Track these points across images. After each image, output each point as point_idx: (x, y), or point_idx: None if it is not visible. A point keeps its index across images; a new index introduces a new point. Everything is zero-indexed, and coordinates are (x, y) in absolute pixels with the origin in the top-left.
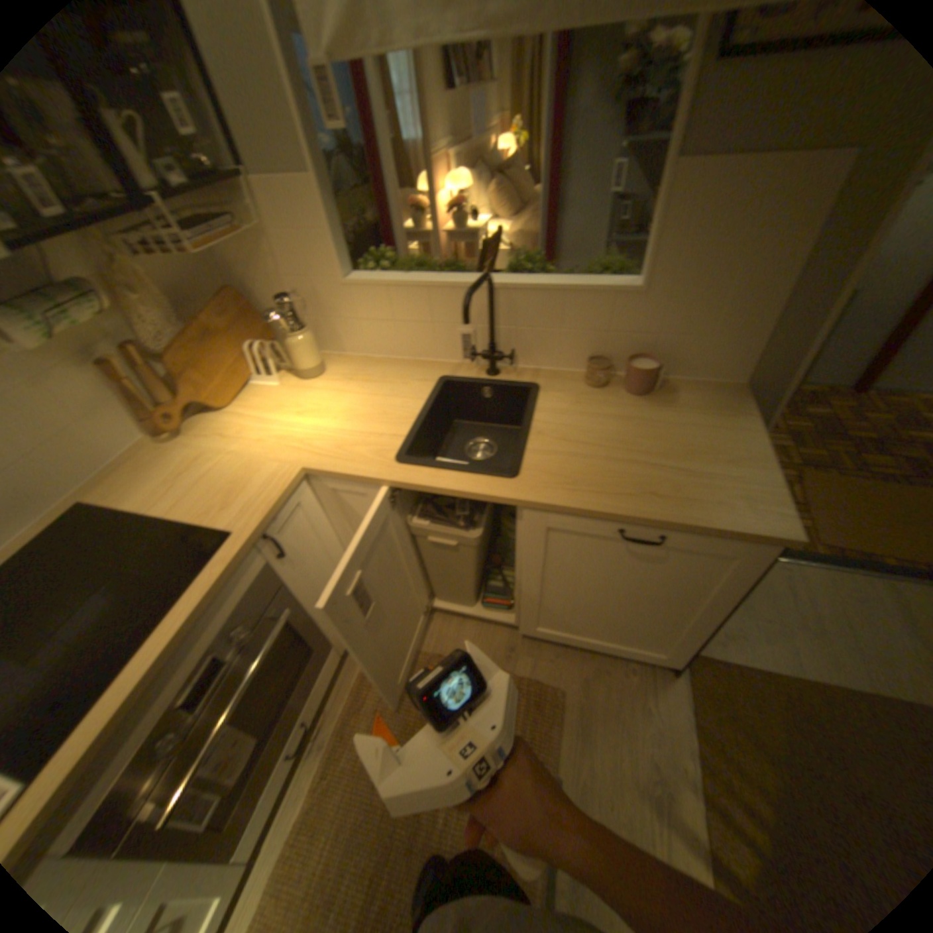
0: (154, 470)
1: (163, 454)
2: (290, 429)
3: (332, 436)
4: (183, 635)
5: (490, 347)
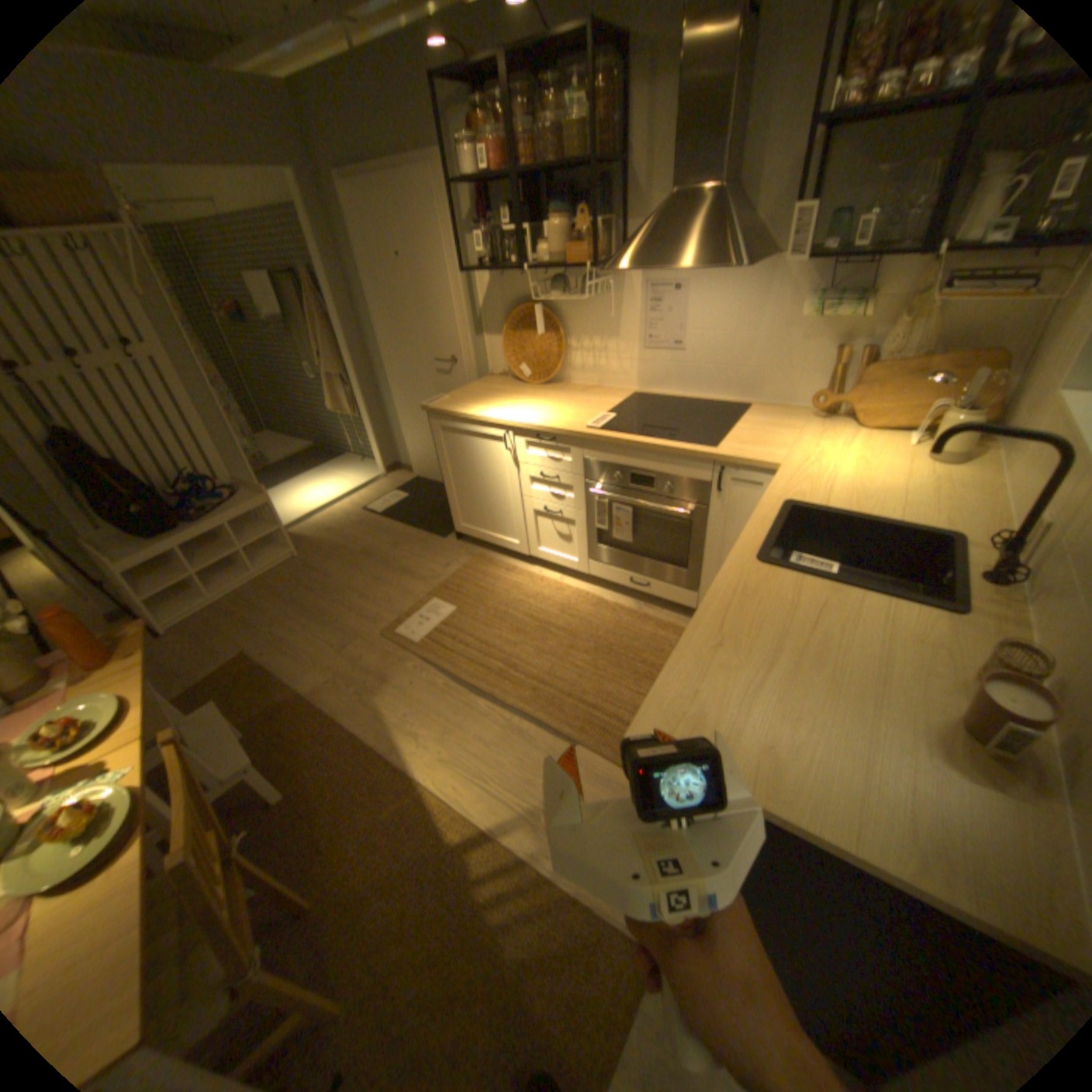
0: (778, 418)
1: (796, 418)
2: (832, 456)
3: (821, 474)
4: (652, 451)
5: (1014, 544)
